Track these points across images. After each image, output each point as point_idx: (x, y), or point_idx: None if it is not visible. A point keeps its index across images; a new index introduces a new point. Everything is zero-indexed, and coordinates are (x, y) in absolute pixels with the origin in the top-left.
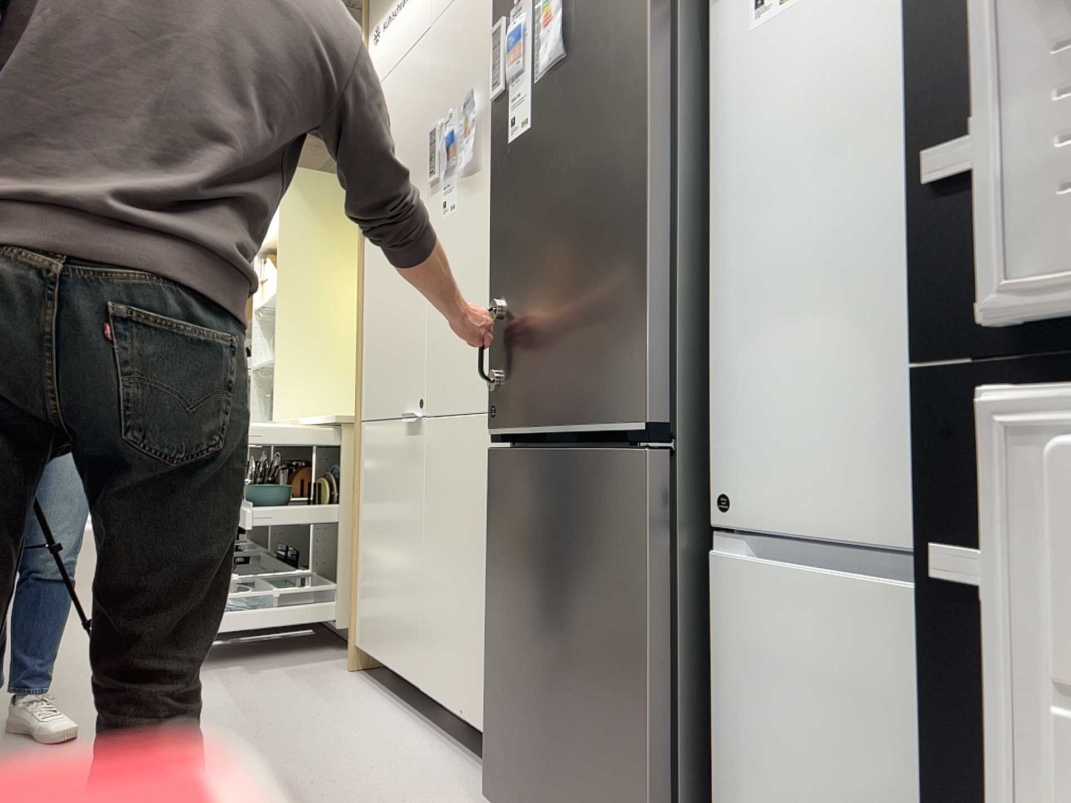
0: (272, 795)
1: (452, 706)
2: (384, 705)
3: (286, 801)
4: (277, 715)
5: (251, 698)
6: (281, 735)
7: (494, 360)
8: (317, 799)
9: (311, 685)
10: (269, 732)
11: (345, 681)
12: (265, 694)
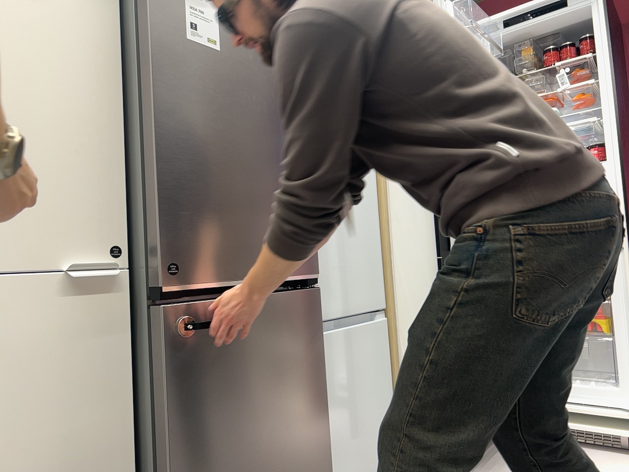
0: None
1: None
2: None
3: None
4: None
5: None
6: None
7: (167, 220)
8: None
9: None
10: None
11: None
12: None
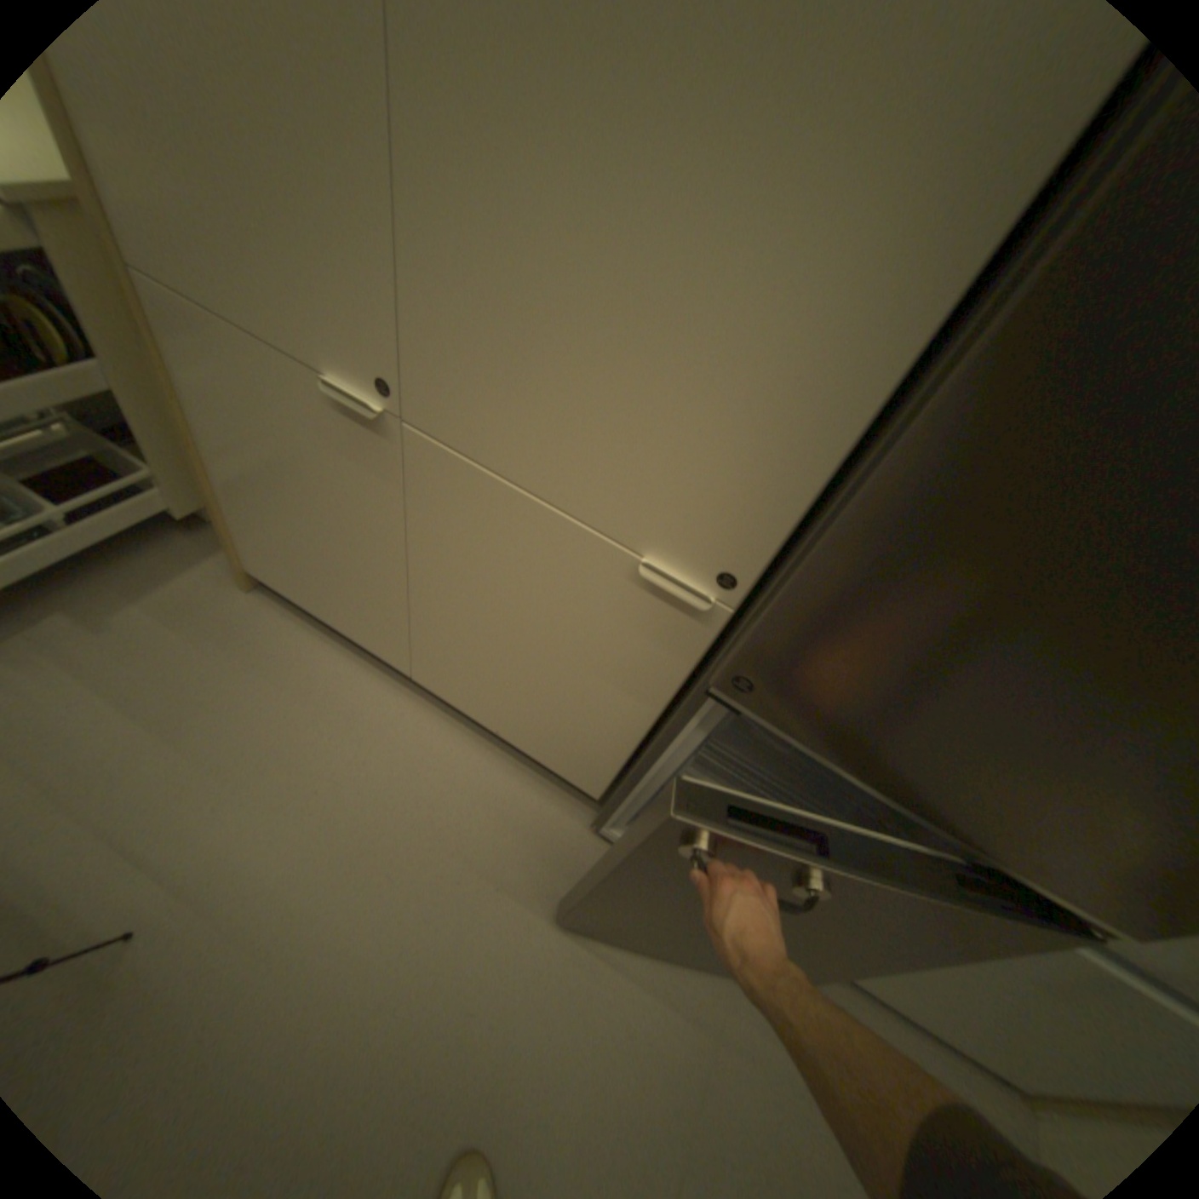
0: (358, 918)
1: (478, 718)
2: (347, 665)
3: (382, 921)
4: (225, 733)
5: (151, 700)
6: (269, 782)
7: (795, 628)
8: (412, 899)
9: (217, 640)
10: (247, 779)
11: (254, 616)
12: (164, 683)
